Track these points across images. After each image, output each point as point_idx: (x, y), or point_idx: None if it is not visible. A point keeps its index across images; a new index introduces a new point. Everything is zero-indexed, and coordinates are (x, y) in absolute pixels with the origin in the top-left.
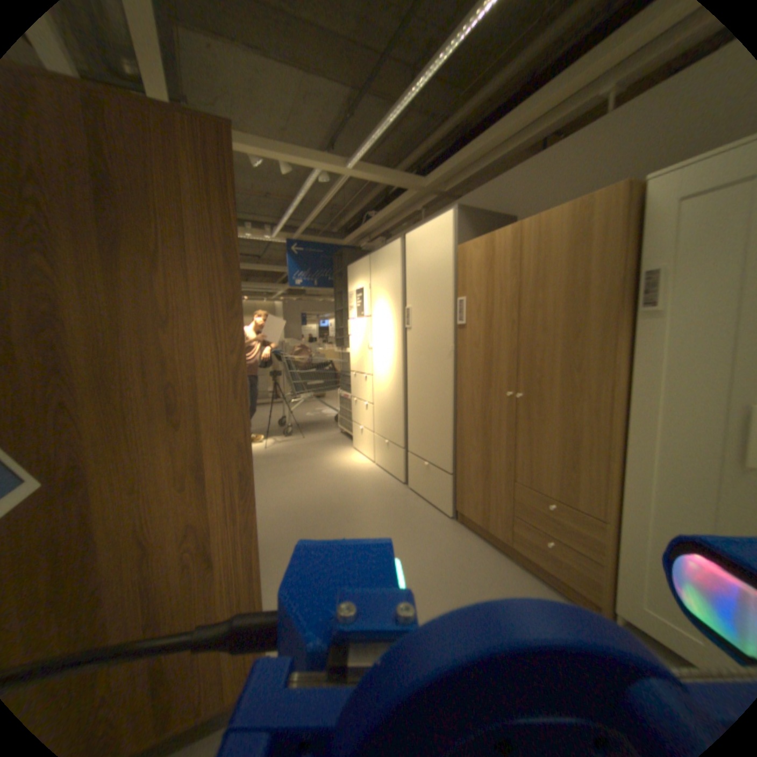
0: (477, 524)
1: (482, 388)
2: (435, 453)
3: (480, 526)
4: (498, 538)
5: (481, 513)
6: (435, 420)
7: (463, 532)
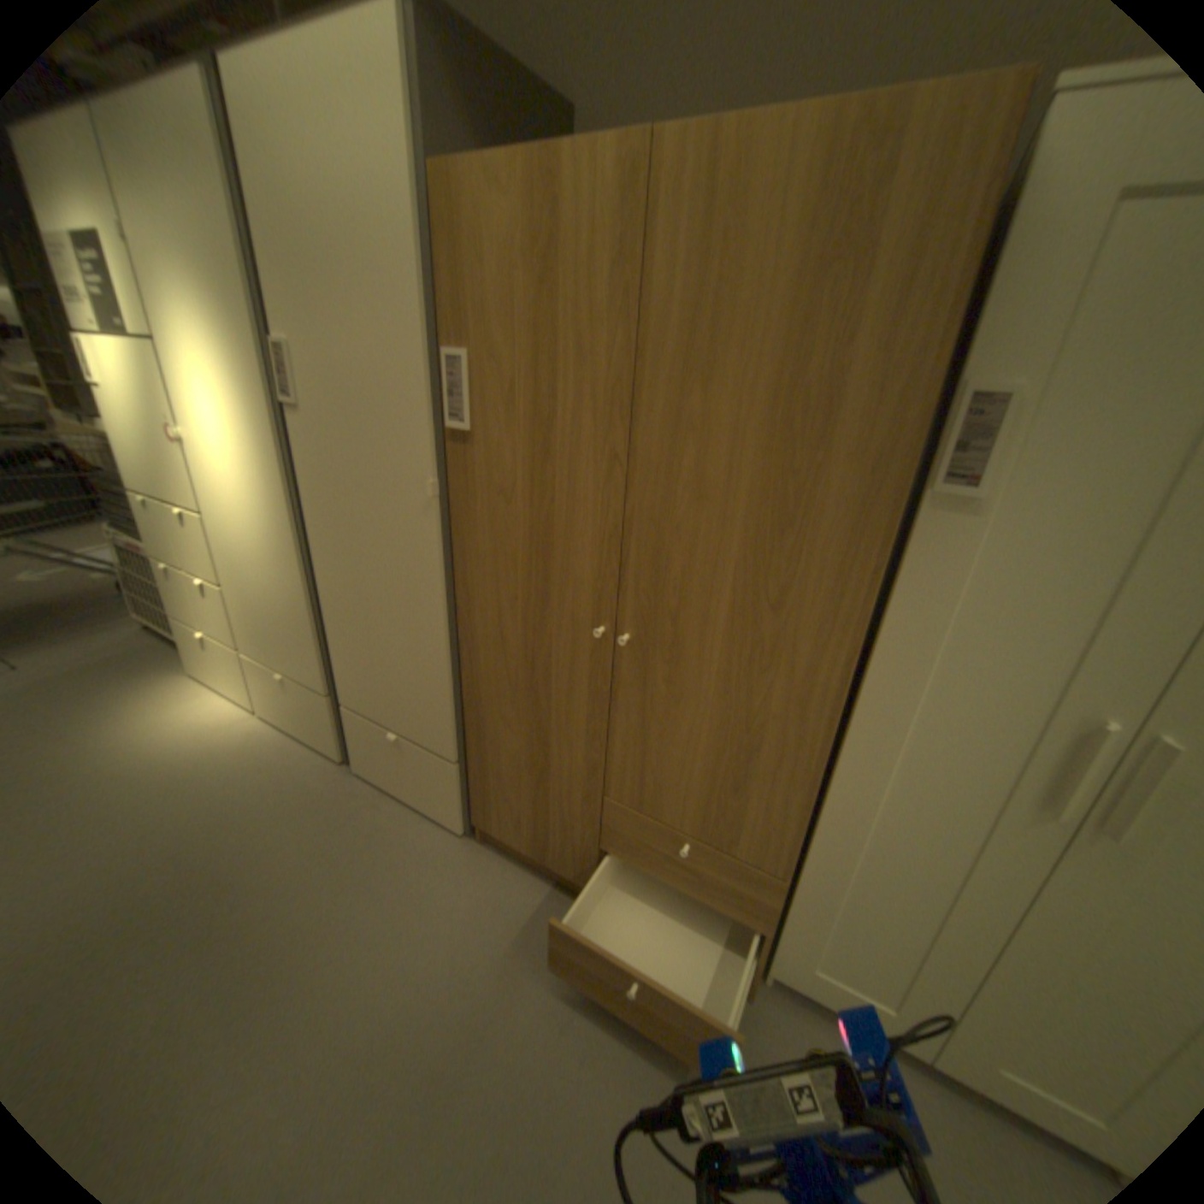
0: (525, 850)
1: (534, 602)
2: (418, 718)
3: (534, 854)
4: (572, 876)
5: (534, 835)
6: (410, 652)
7: (495, 862)
